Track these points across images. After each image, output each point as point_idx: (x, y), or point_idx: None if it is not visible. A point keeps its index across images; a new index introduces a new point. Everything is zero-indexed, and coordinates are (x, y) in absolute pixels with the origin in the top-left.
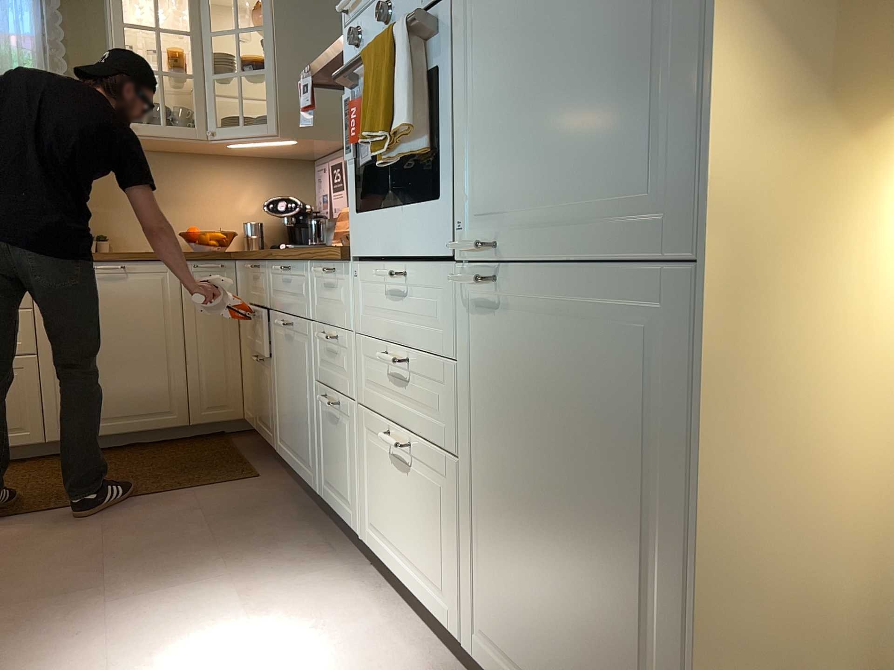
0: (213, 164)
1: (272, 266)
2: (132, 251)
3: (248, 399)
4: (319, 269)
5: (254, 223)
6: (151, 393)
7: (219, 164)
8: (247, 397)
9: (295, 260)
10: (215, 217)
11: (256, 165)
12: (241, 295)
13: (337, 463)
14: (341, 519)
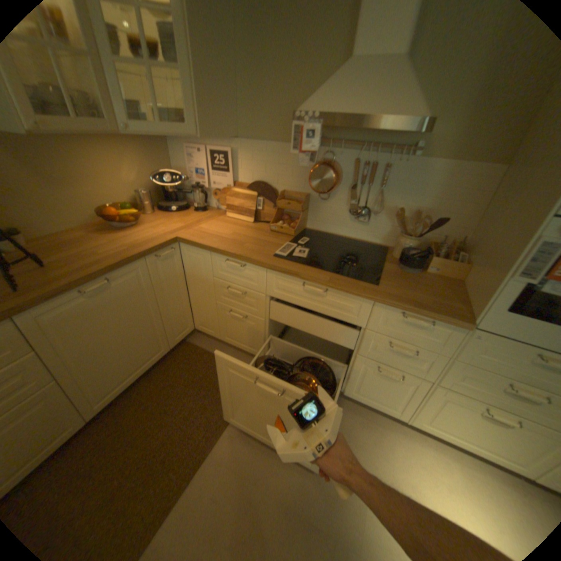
0: (93, 139)
1: (280, 275)
2: (46, 234)
3: (207, 323)
4: (397, 311)
5: (137, 188)
6: (148, 348)
7: (98, 139)
8: (205, 322)
9: (356, 295)
10: (109, 189)
11: (128, 139)
12: (196, 267)
13: (384, 393)
14: (377, 409)
